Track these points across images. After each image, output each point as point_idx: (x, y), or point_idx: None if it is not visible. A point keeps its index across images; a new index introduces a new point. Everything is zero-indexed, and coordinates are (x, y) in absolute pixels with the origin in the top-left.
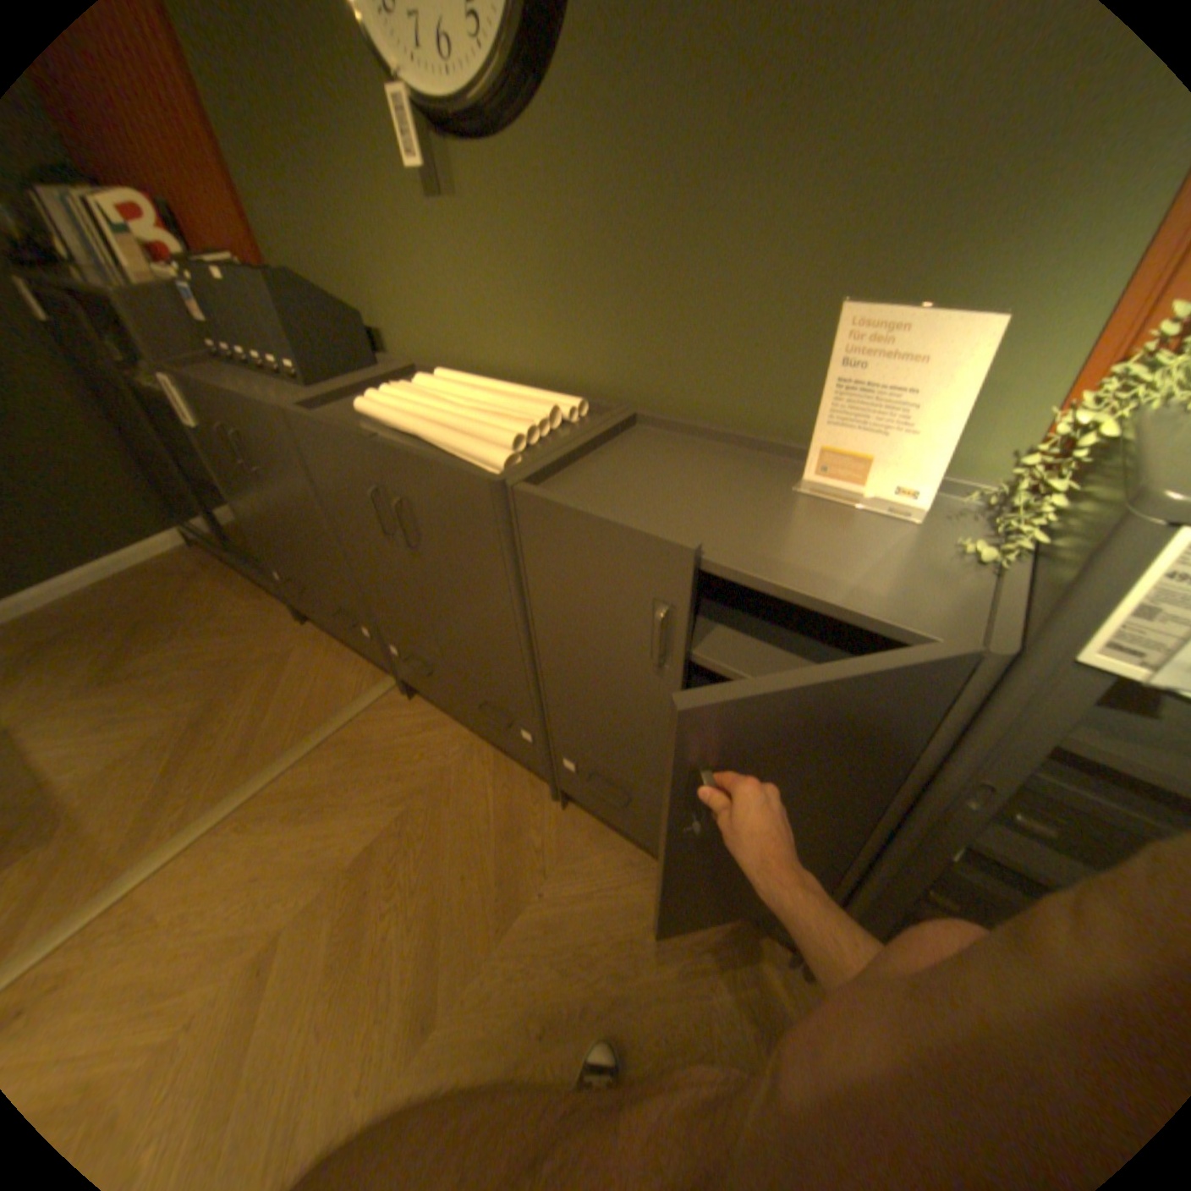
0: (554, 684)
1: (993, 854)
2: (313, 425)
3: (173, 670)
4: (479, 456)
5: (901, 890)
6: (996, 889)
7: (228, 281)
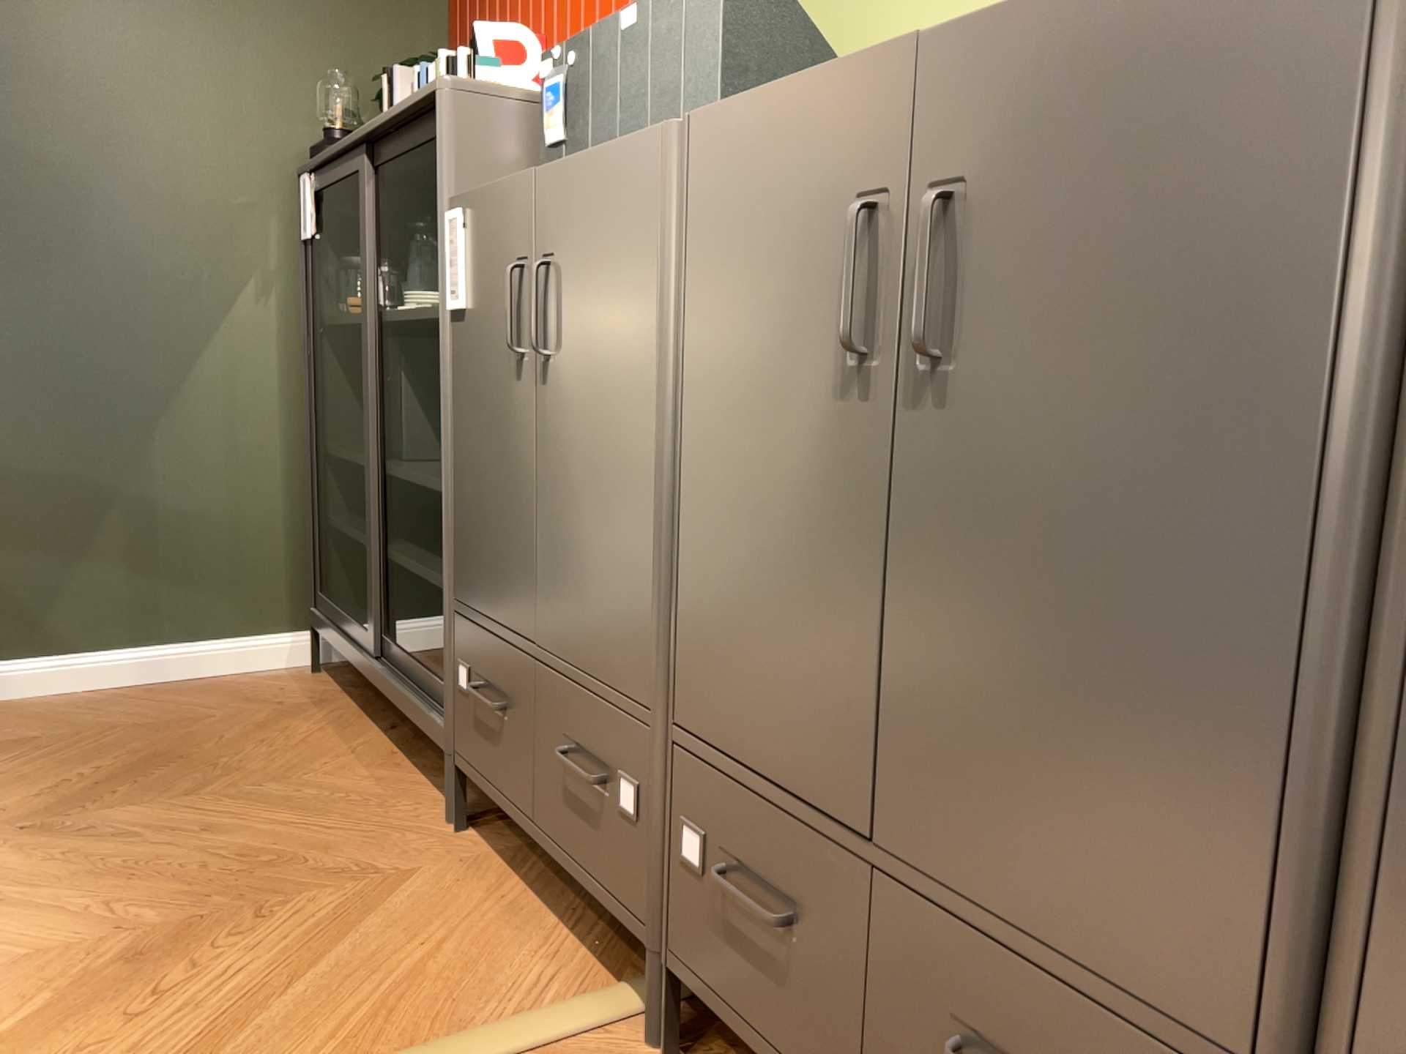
0: None
1: None
2: (751, 113)
3: (160, 843)
4: None
5: None
6: None
7: (643, 25)
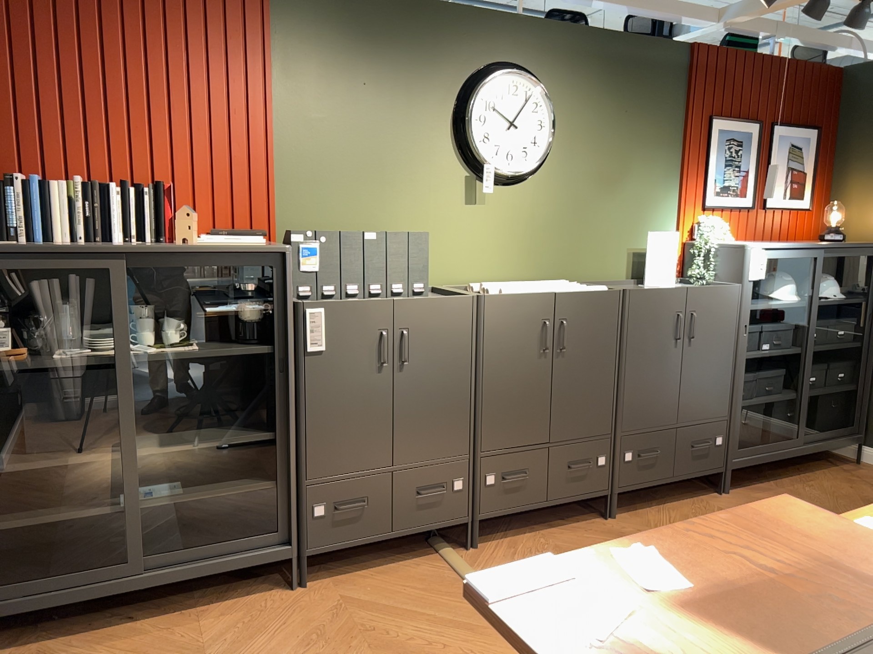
0: (631, 392)
1: (746, 356)
2: (510, 298)
3: None
4: (595, 290)
5: (741, 387)
6: (746, 375)
7: (381, 239)
